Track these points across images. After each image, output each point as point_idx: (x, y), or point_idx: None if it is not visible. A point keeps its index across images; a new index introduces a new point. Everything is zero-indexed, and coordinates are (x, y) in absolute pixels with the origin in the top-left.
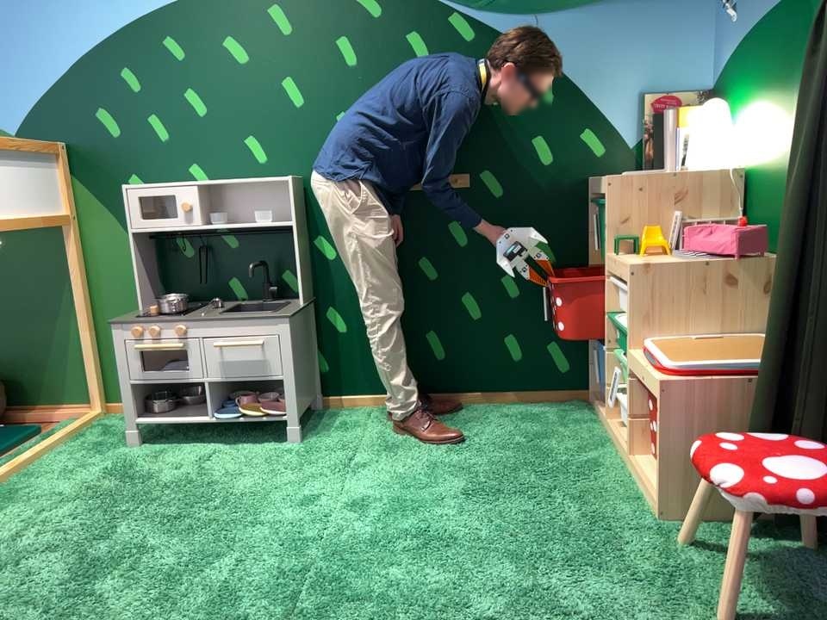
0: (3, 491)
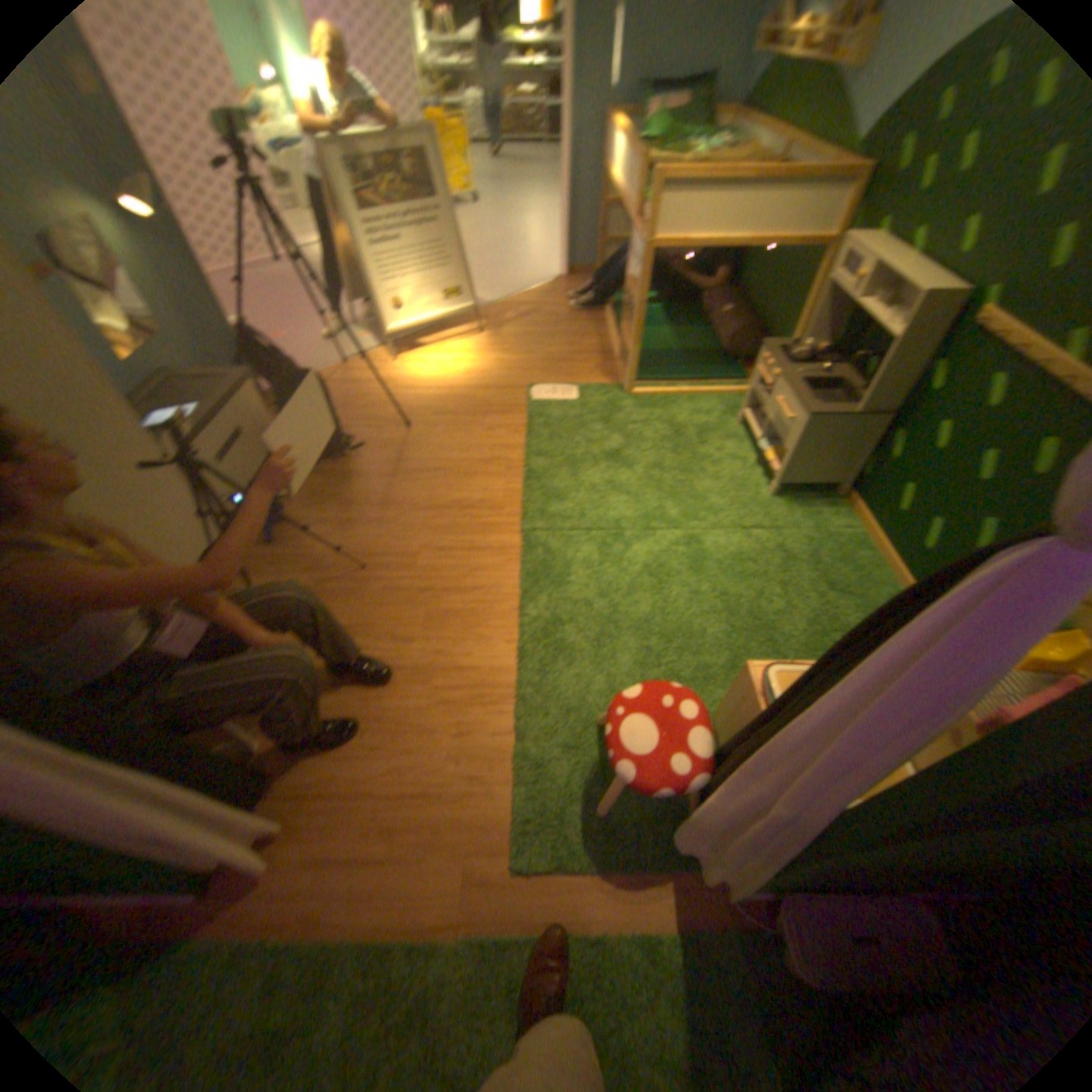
0: (671, 402)
